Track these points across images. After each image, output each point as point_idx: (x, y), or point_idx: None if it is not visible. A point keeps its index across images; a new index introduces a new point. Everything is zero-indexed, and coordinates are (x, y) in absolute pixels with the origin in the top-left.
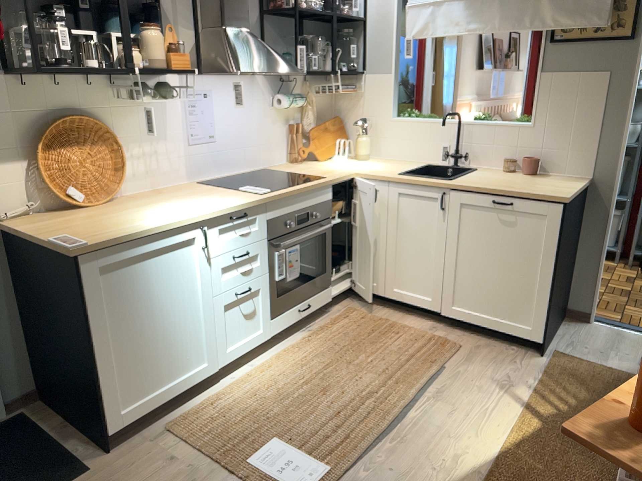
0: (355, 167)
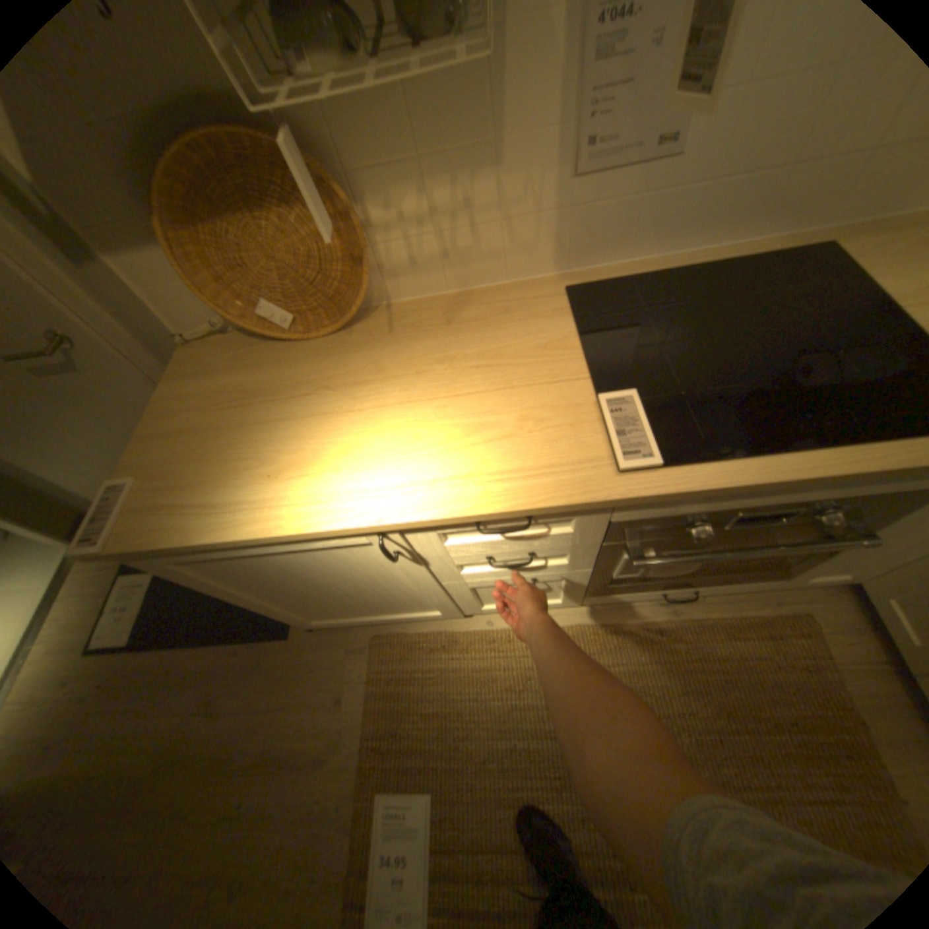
0: None
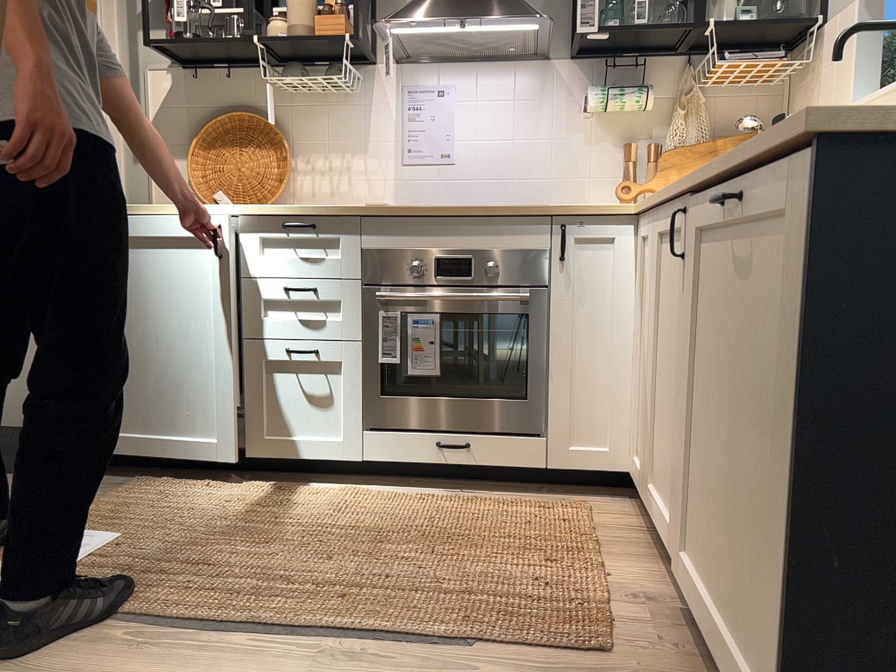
0: None
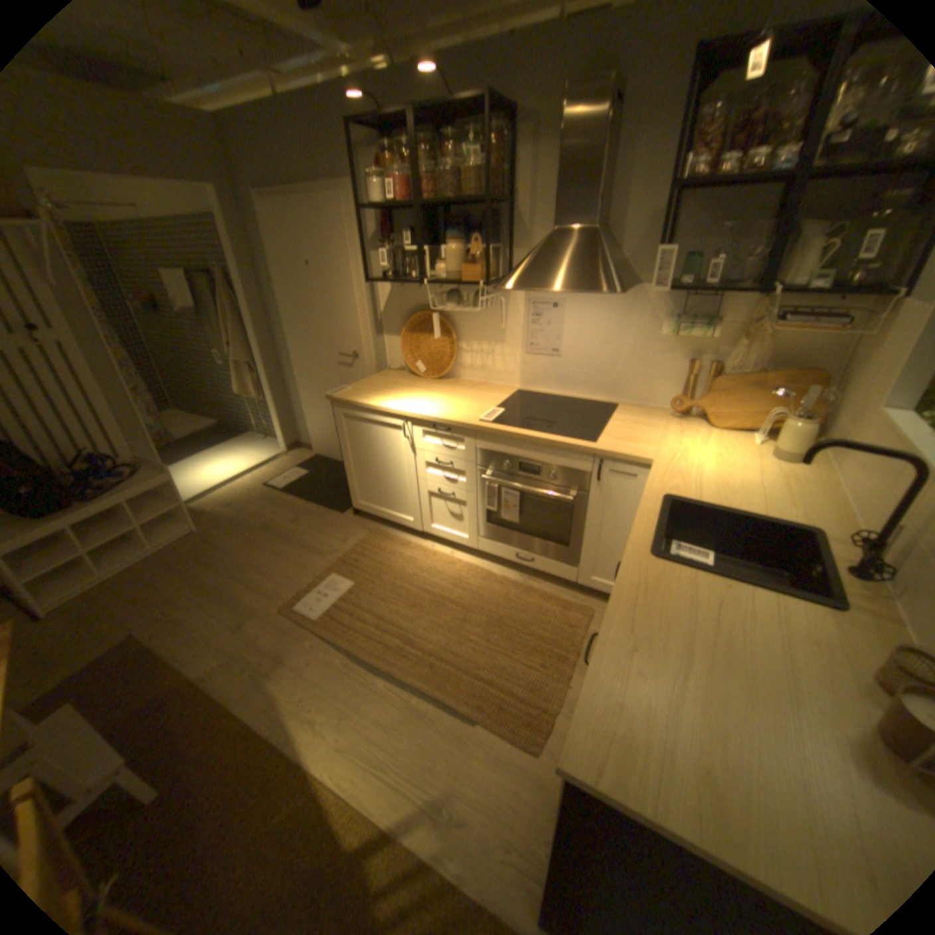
0: (689, 457)
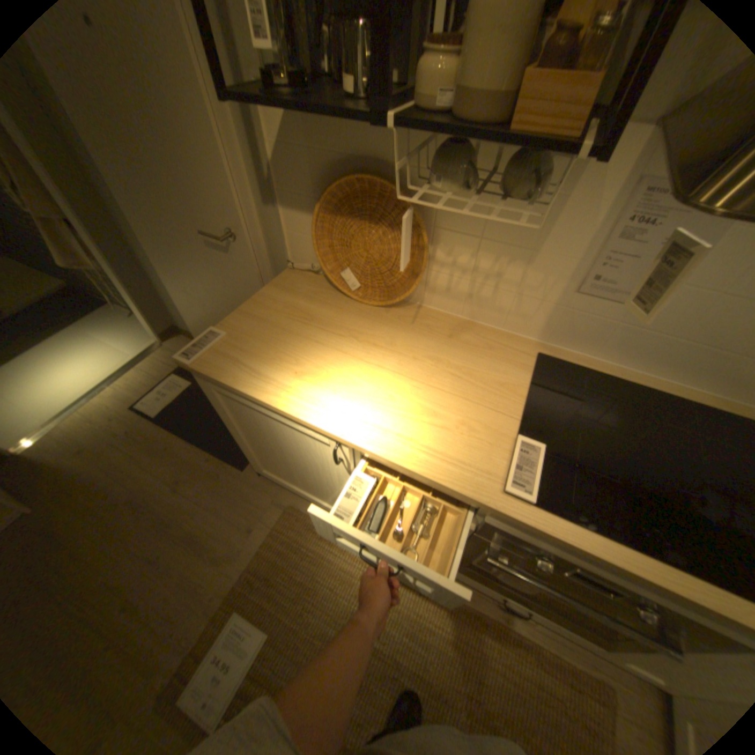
0: None
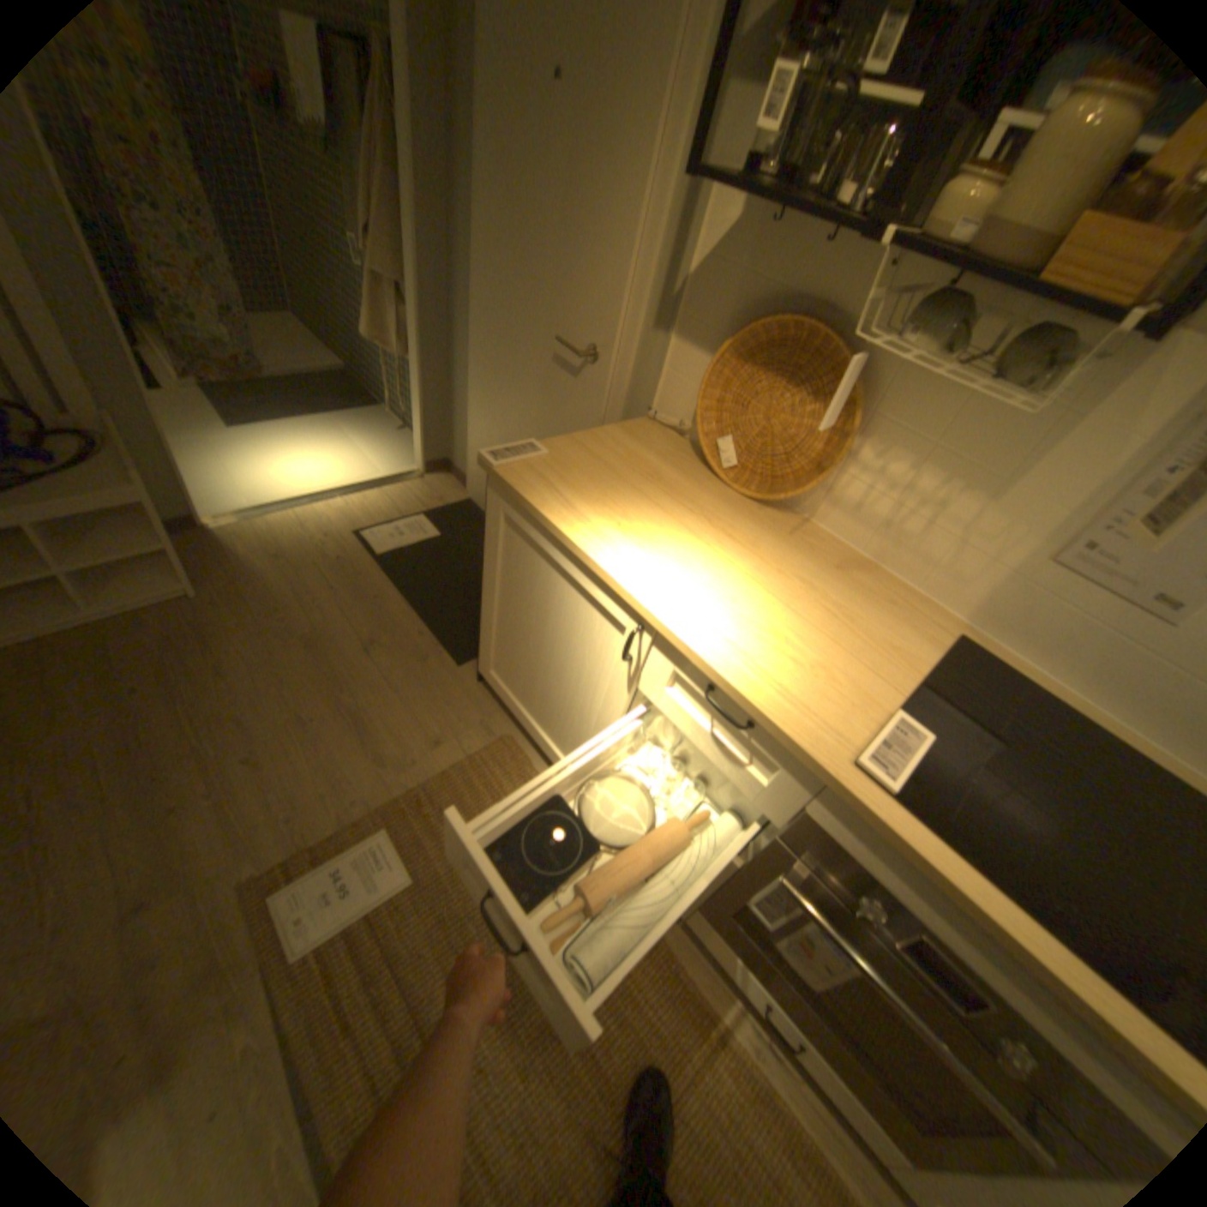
0: None
